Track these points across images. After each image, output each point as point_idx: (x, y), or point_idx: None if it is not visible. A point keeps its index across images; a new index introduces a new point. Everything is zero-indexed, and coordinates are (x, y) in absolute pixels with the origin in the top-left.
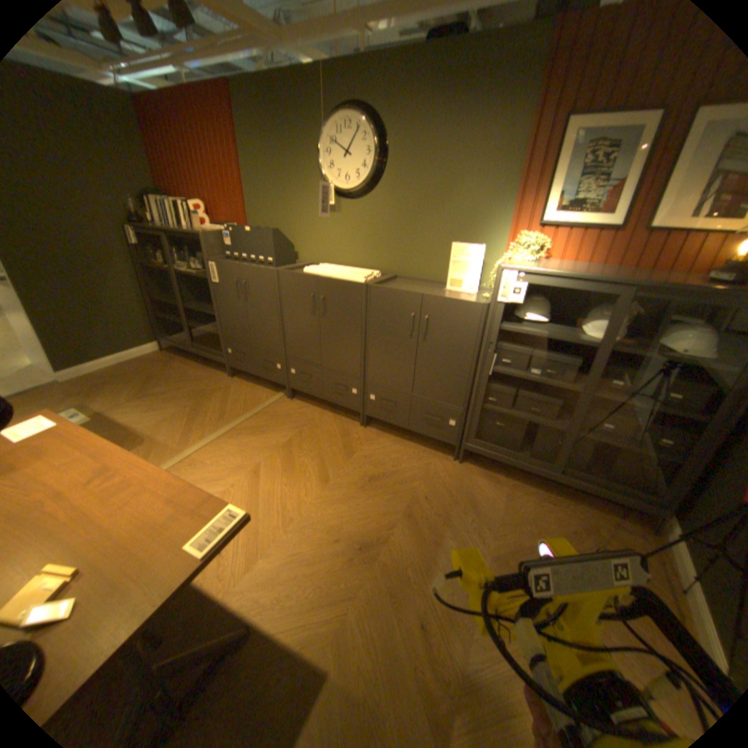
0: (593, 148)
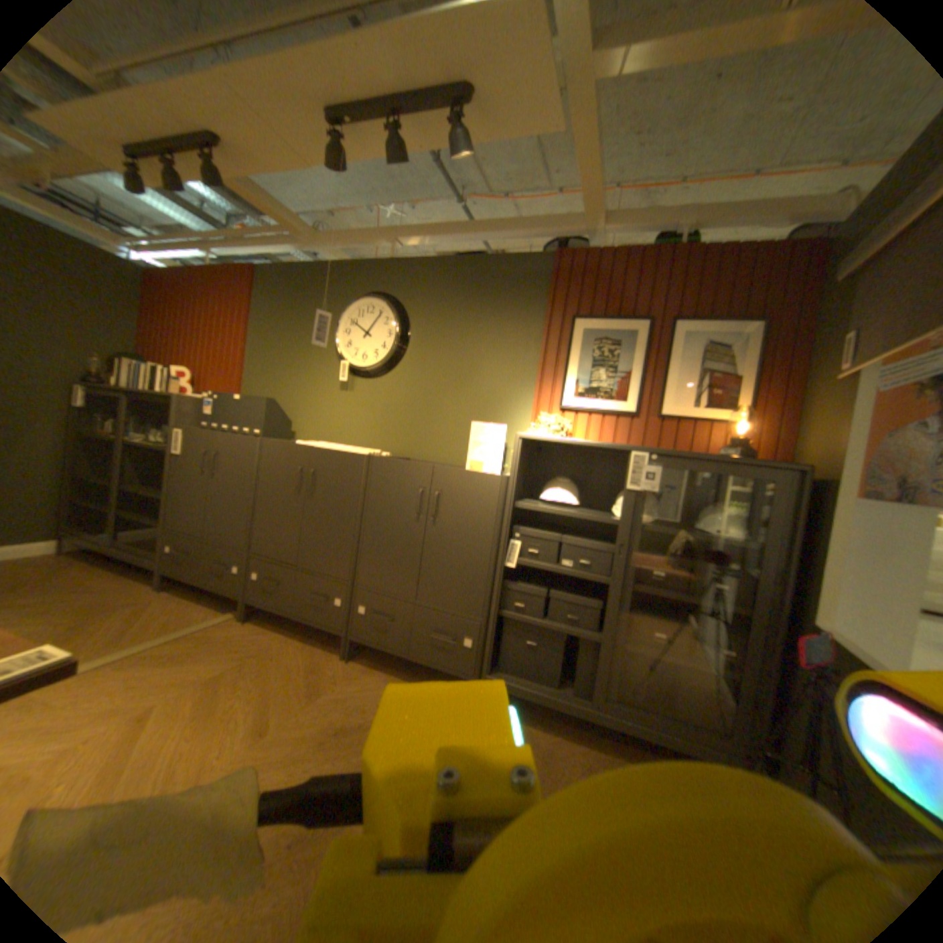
0: (599, 342)
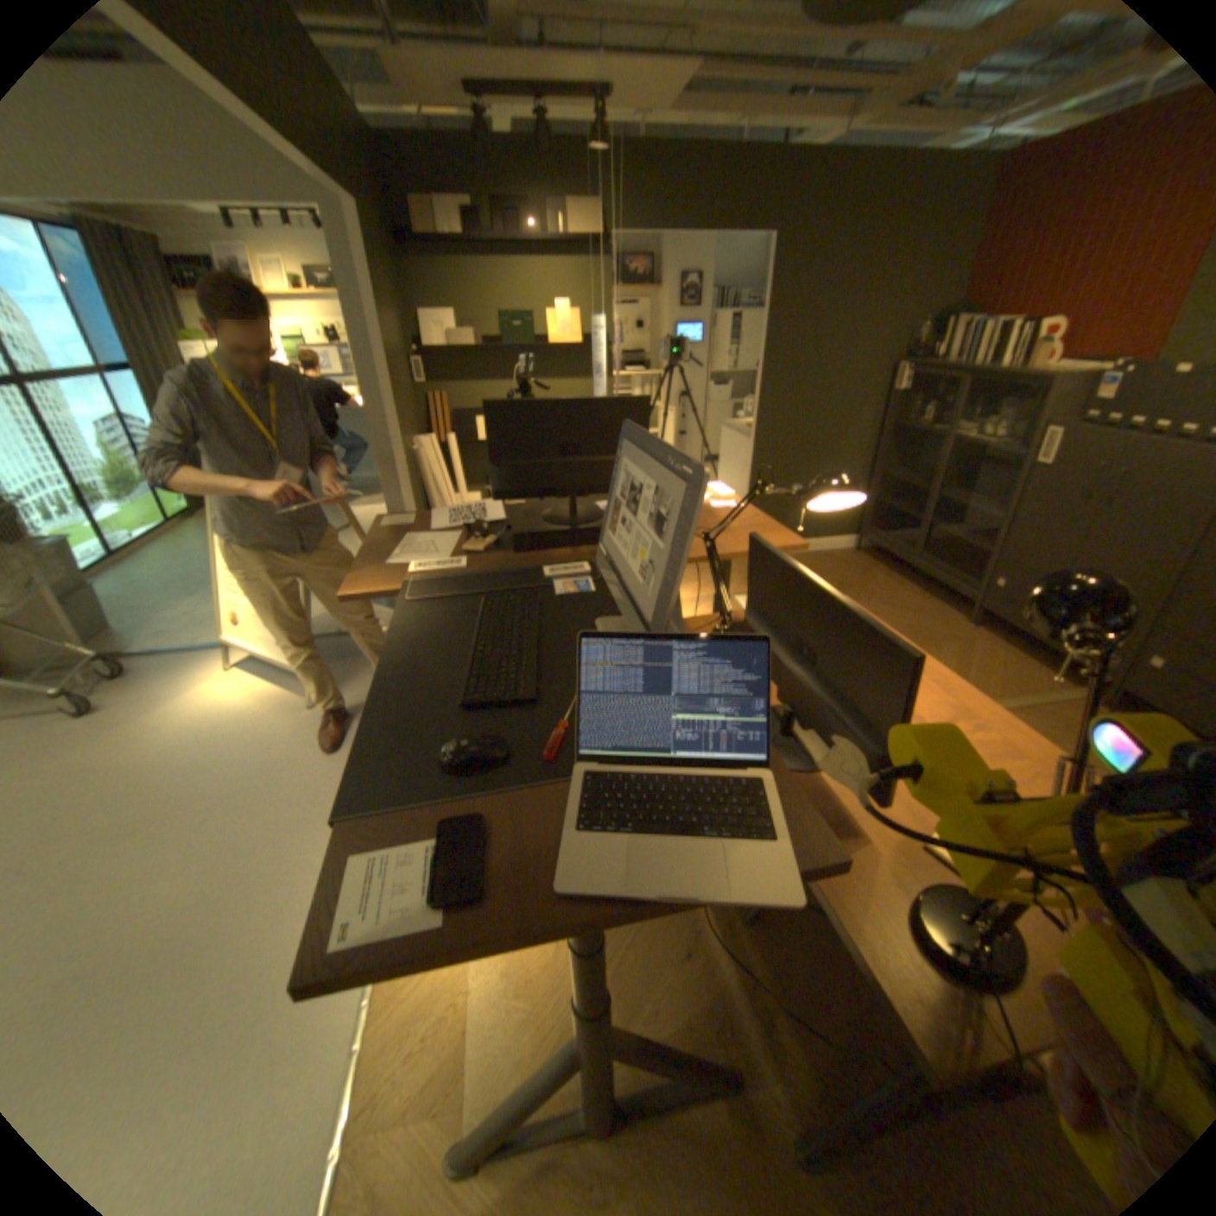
0: None
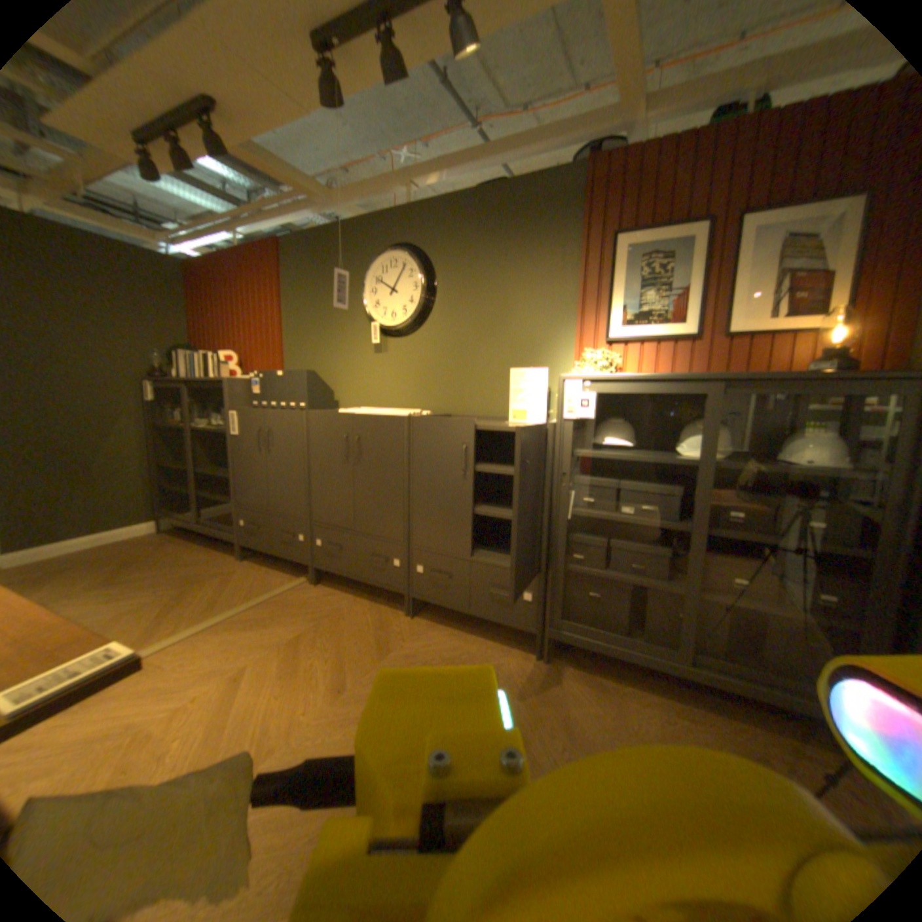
0: (647, 258)
